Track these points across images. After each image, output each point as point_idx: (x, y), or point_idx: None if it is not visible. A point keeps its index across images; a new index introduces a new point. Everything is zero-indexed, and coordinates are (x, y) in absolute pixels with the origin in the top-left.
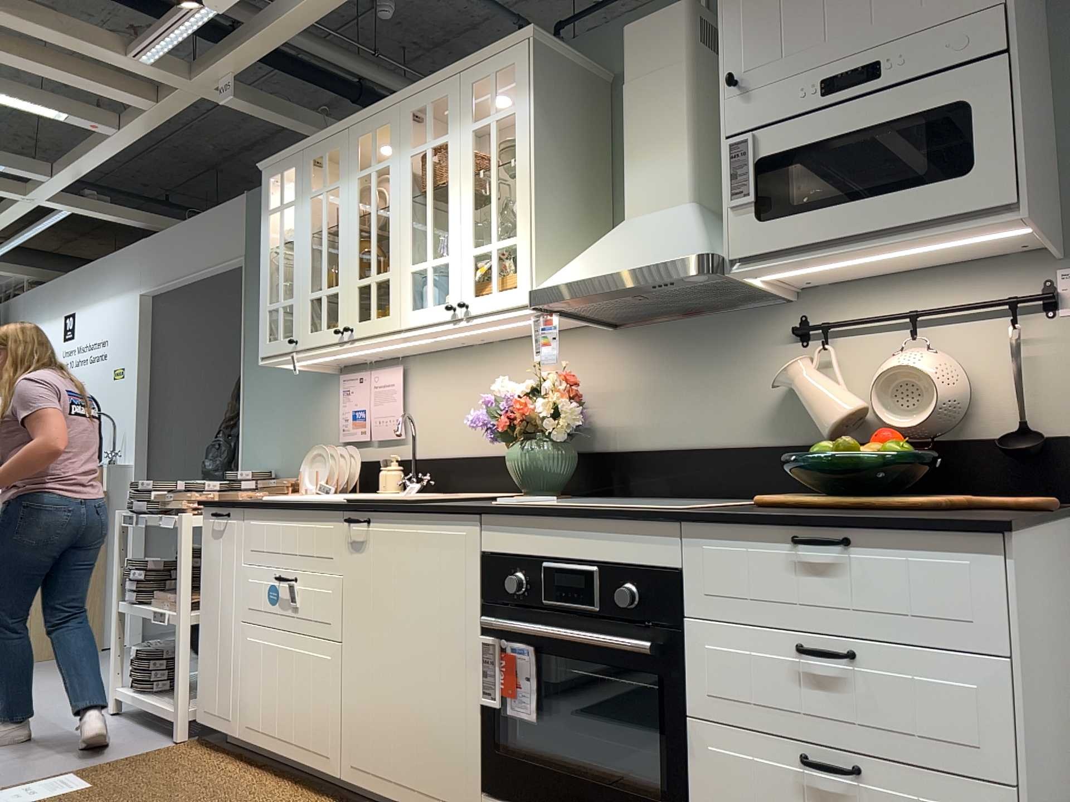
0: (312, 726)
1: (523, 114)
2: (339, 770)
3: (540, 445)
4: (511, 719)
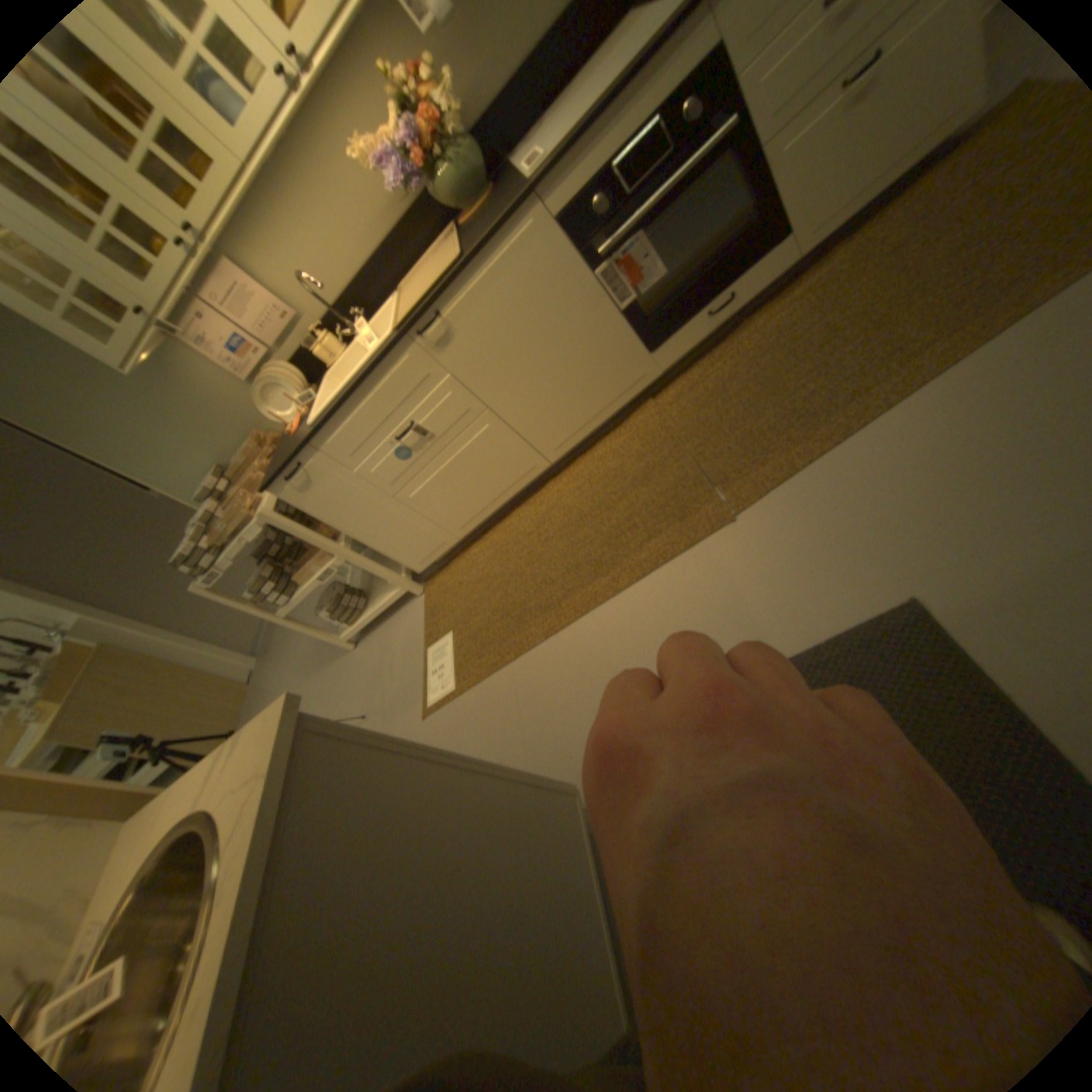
0: (511, 467)
1: None
2: (549, 460)
3: (457, 145)
4: (644, 293)
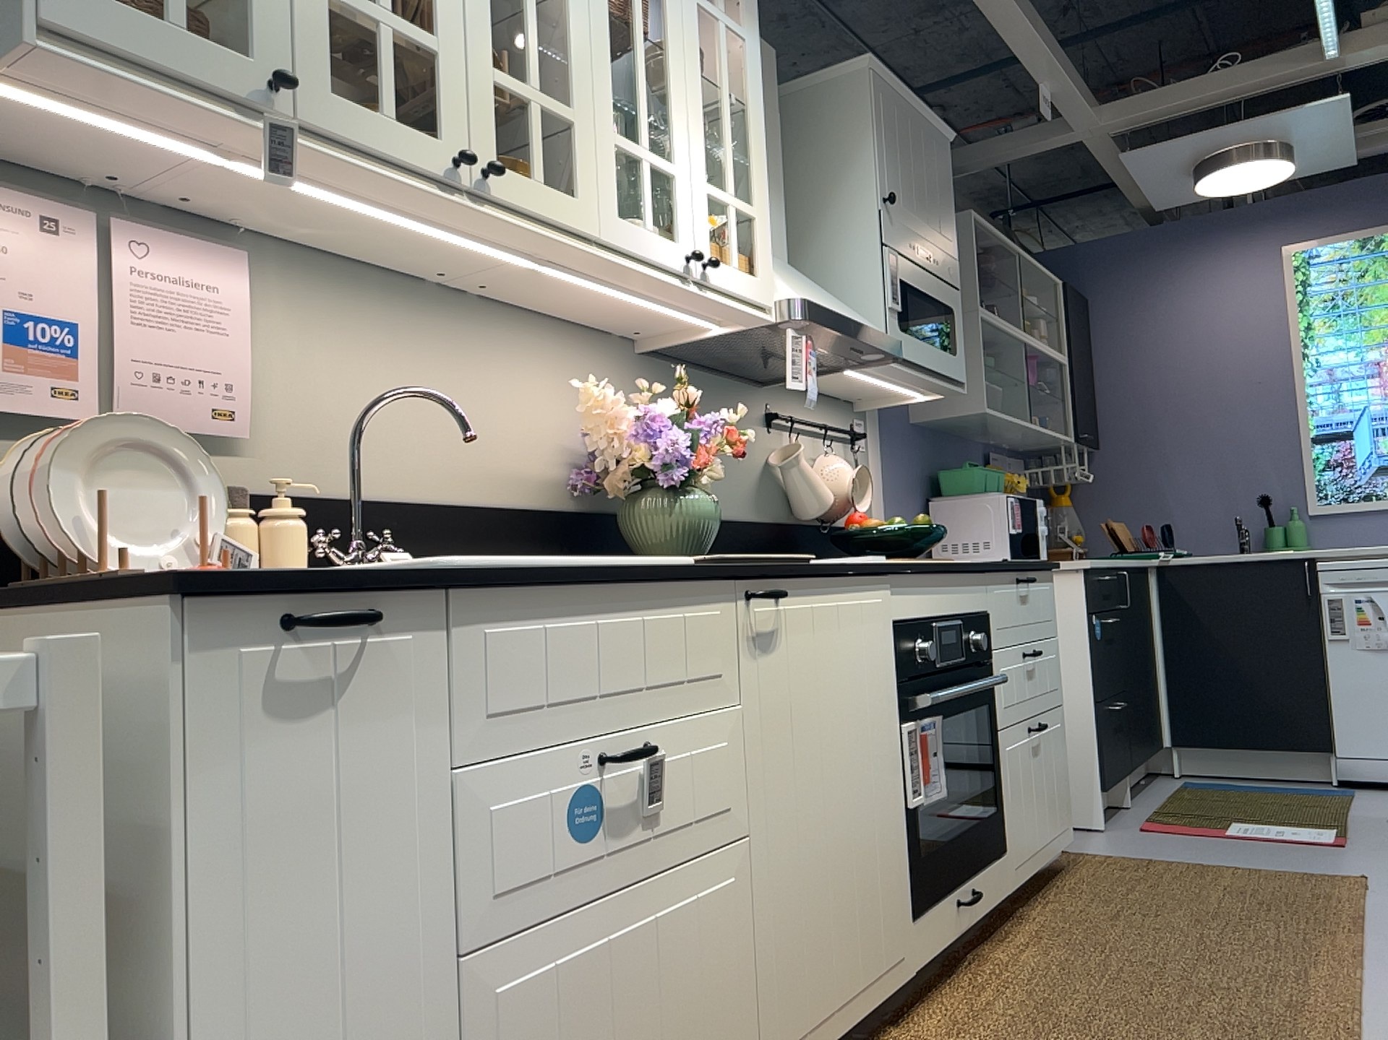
0: None
1: (756, 54)
2: None
3: (710, 495)
4: (920, 810)
